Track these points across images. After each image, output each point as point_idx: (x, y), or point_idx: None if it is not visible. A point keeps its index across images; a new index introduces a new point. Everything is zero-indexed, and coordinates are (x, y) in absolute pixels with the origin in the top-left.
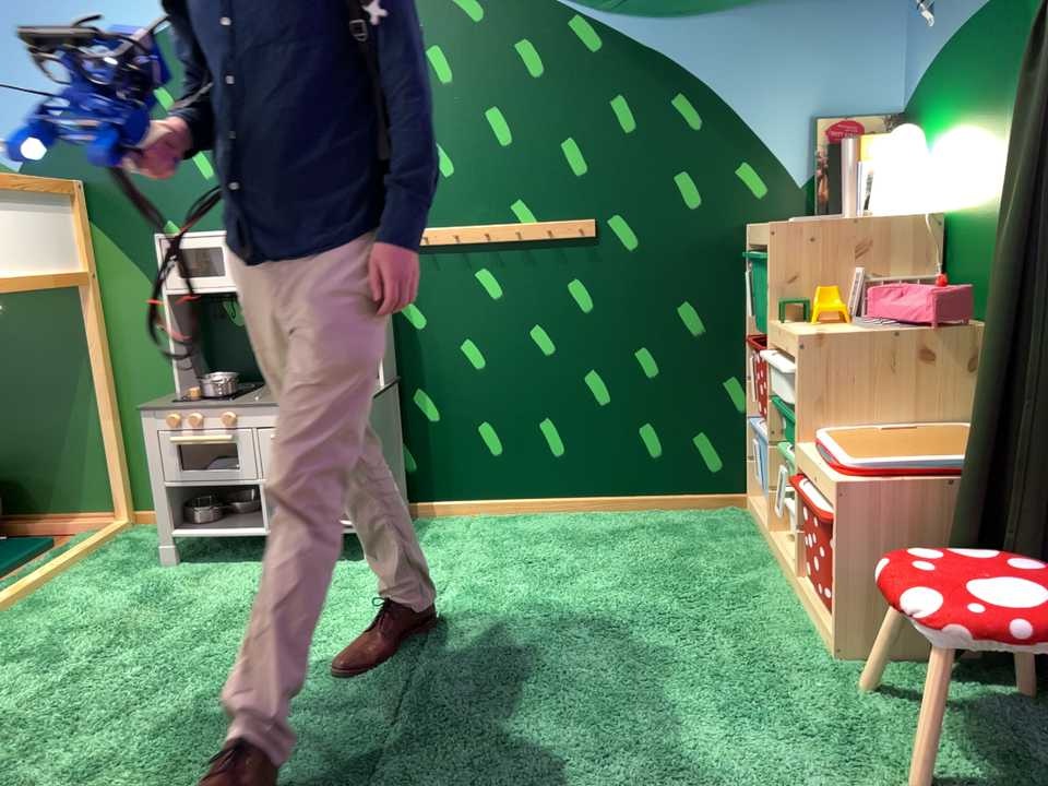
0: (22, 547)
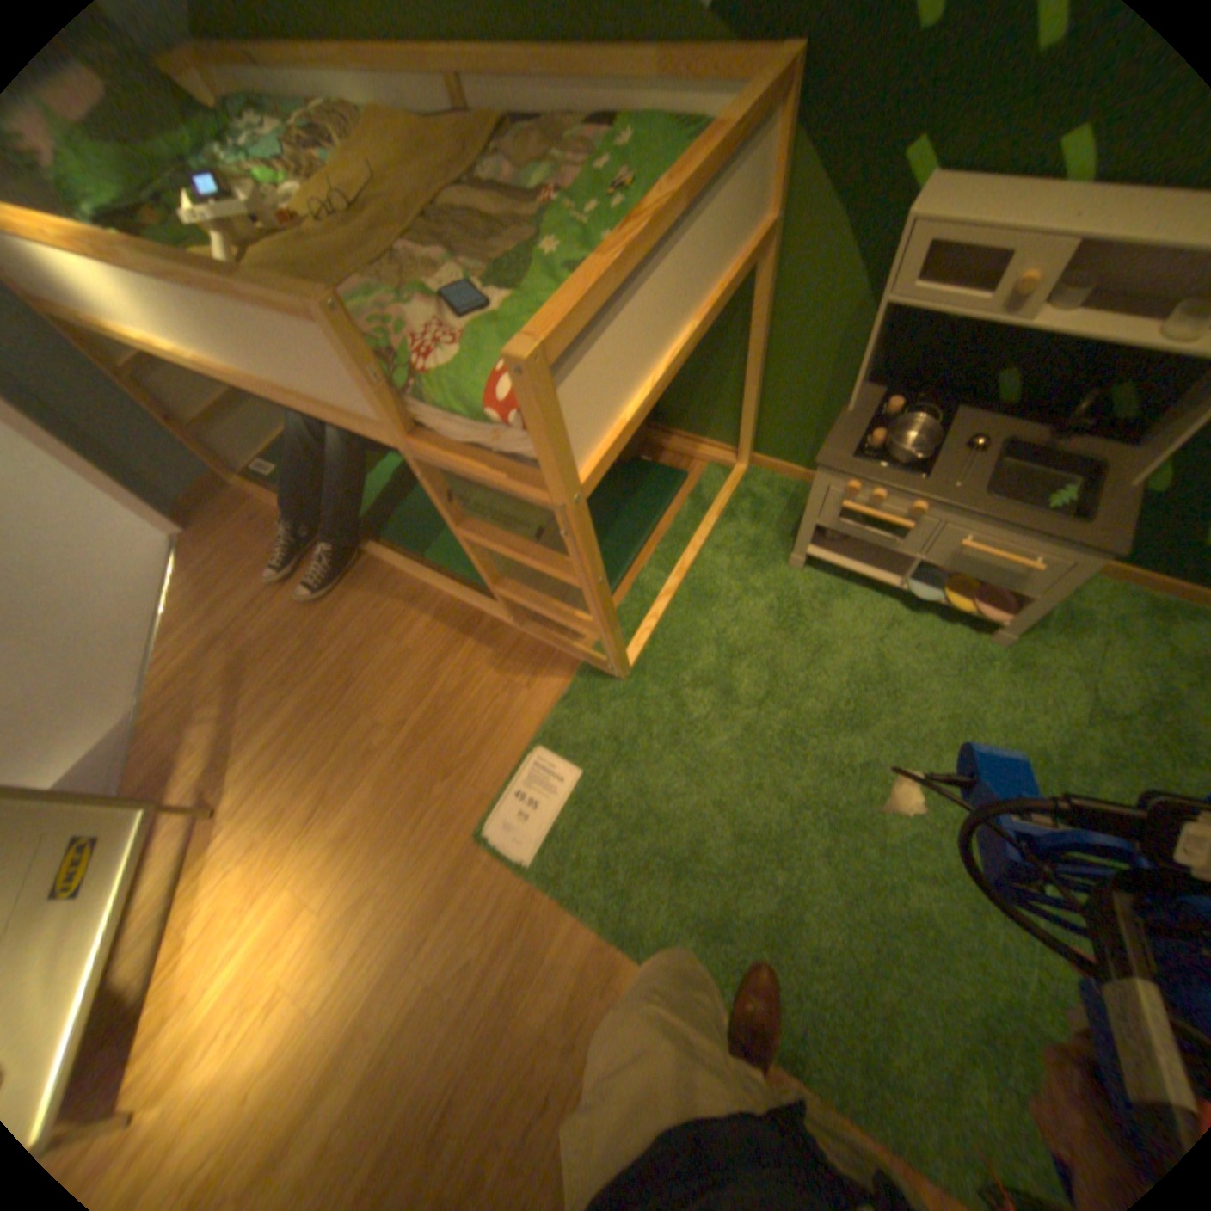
0: (665, 483)
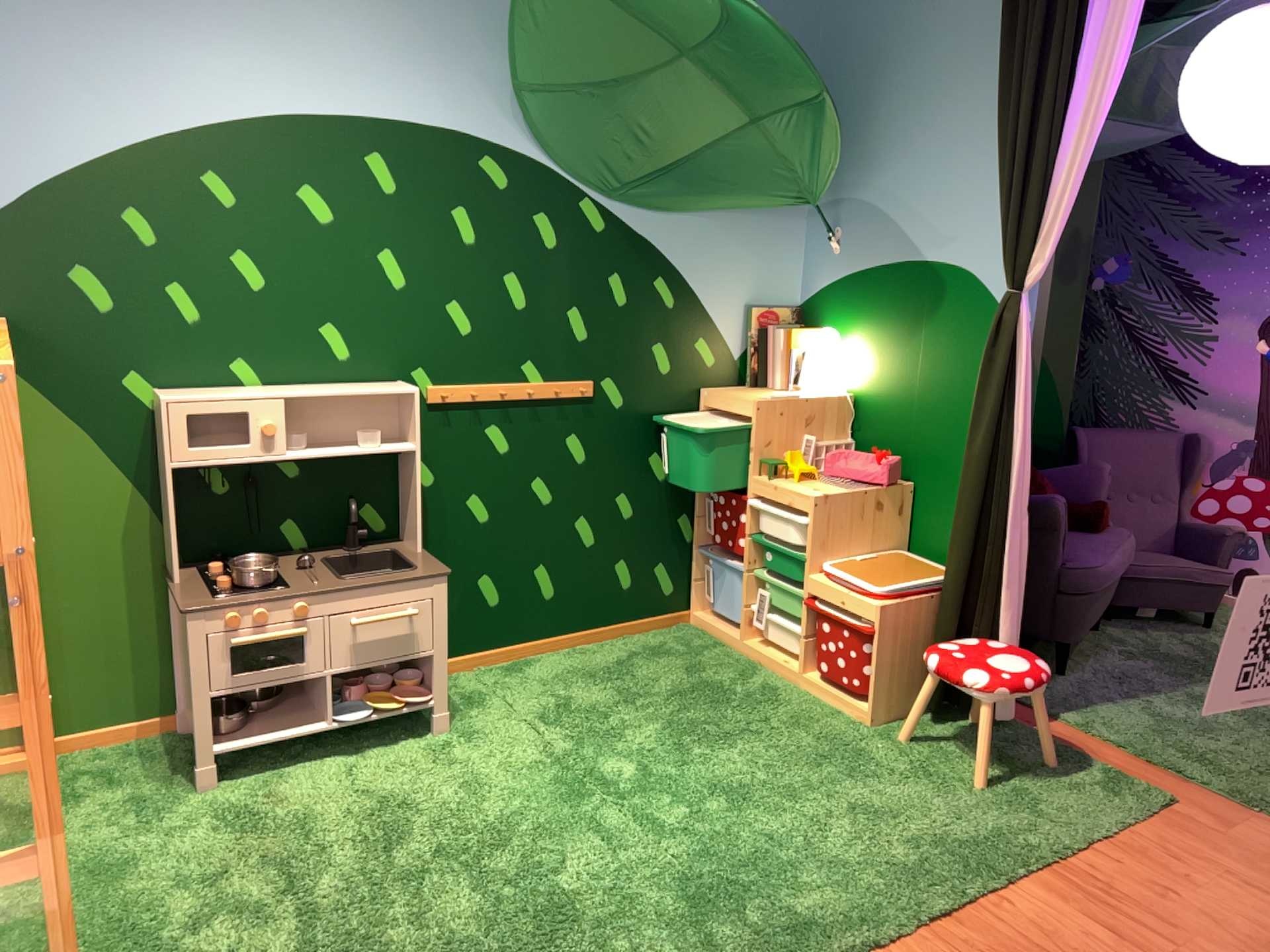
0: None
